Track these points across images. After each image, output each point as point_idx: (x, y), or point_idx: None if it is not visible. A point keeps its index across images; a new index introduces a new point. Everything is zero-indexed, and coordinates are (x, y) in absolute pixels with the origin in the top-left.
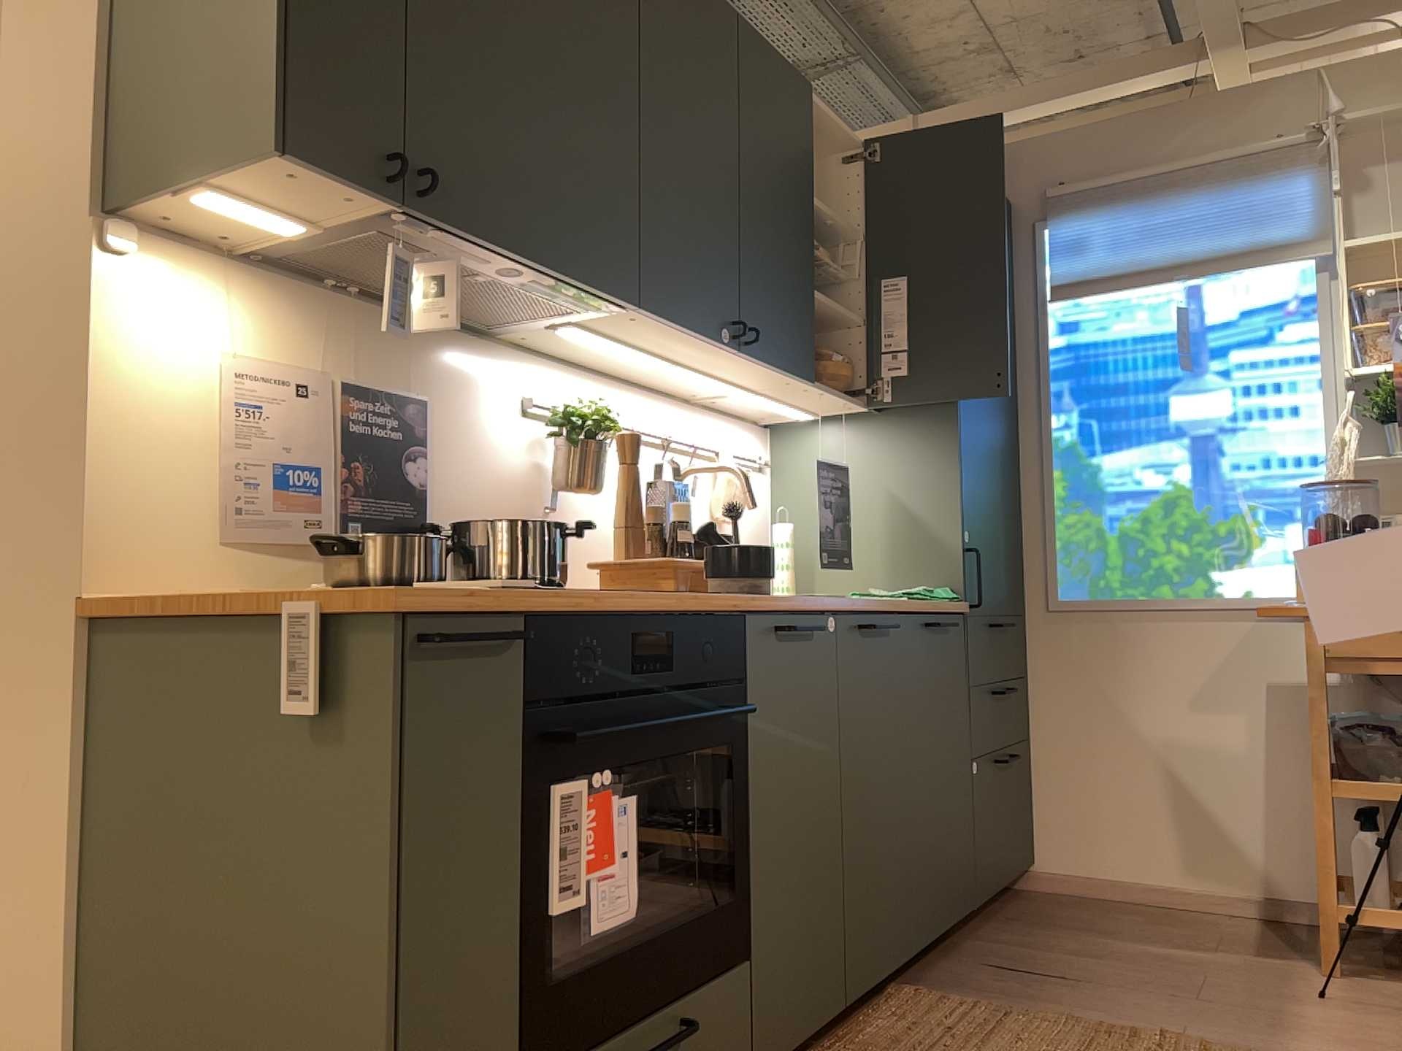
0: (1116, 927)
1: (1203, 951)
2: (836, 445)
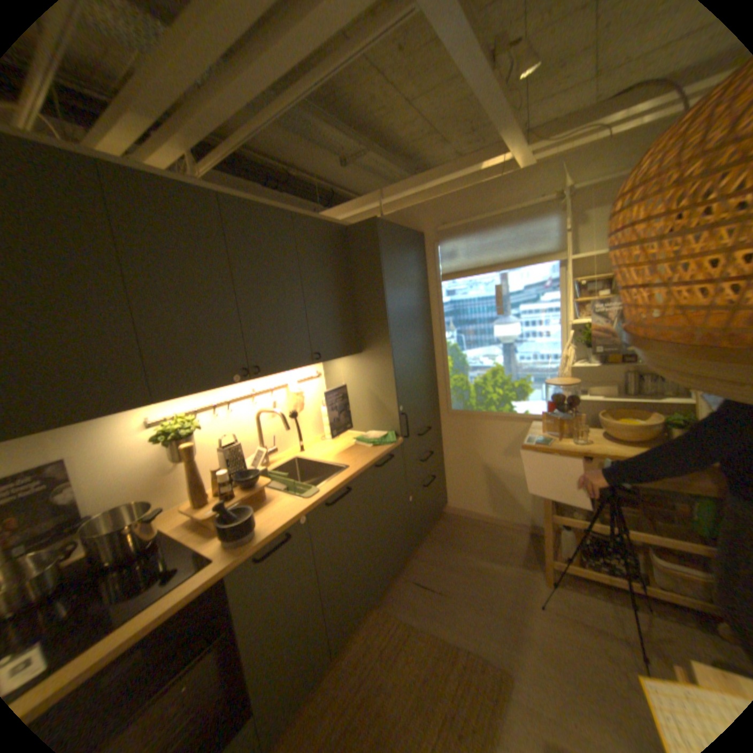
0: (471, 546)
1: (501, 565)
2: (345, 367)
